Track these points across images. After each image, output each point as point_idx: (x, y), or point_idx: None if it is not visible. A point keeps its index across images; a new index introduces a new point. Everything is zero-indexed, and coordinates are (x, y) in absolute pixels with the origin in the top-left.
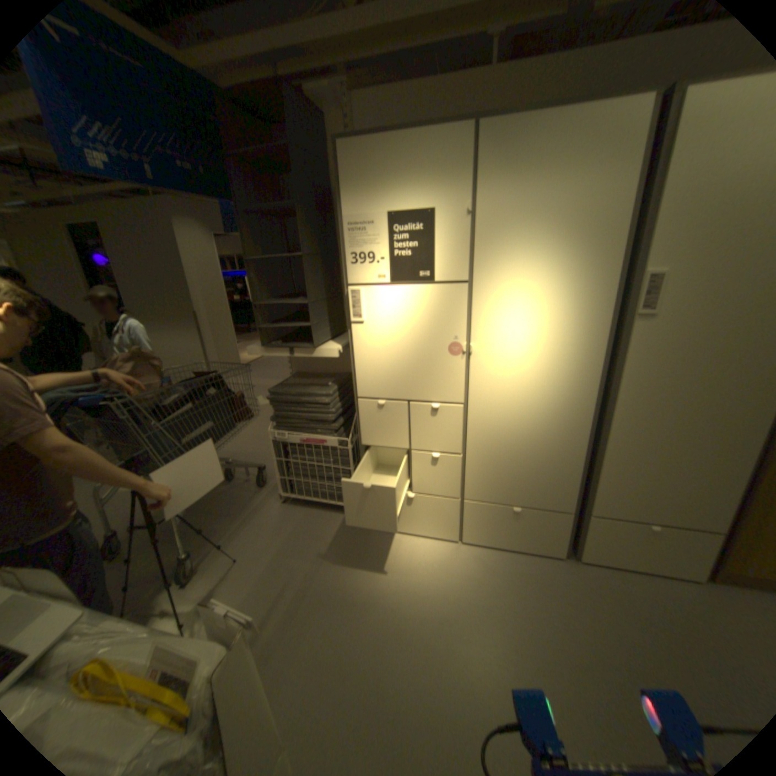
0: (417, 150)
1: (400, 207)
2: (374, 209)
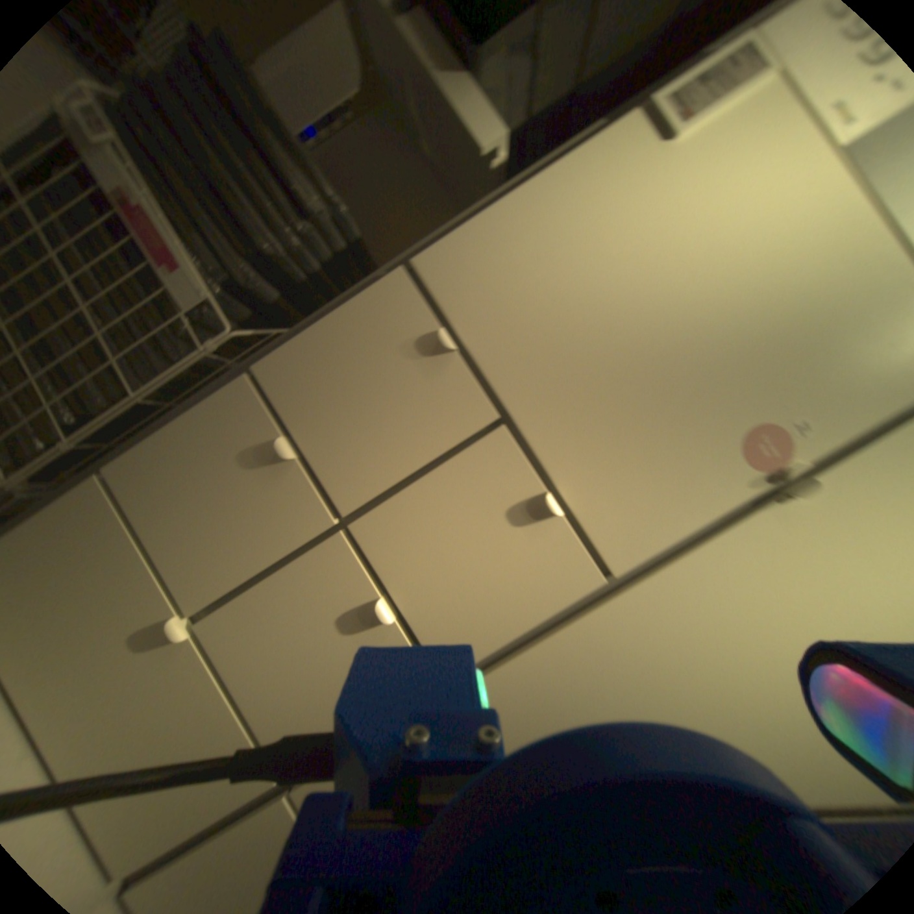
0: None
1: None
2: None
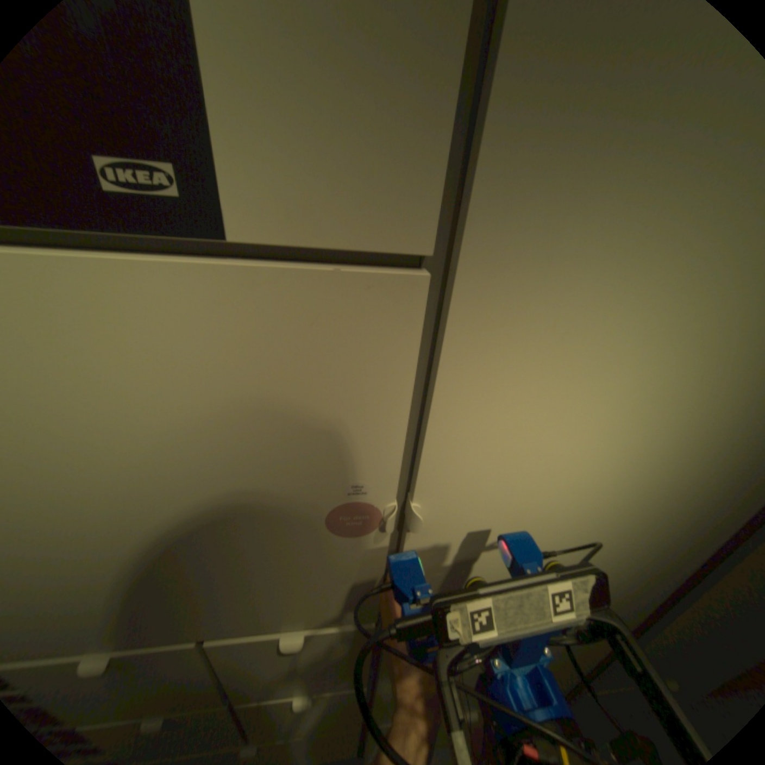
0: None
1: None
2: None
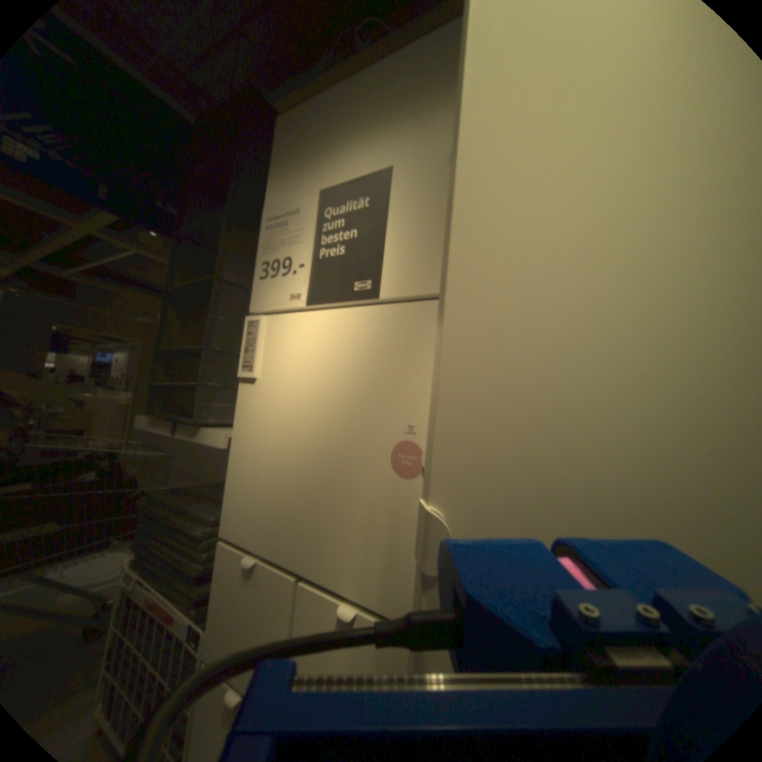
0: (377, 90)
1: (341, 179)
2: (306, 192)
